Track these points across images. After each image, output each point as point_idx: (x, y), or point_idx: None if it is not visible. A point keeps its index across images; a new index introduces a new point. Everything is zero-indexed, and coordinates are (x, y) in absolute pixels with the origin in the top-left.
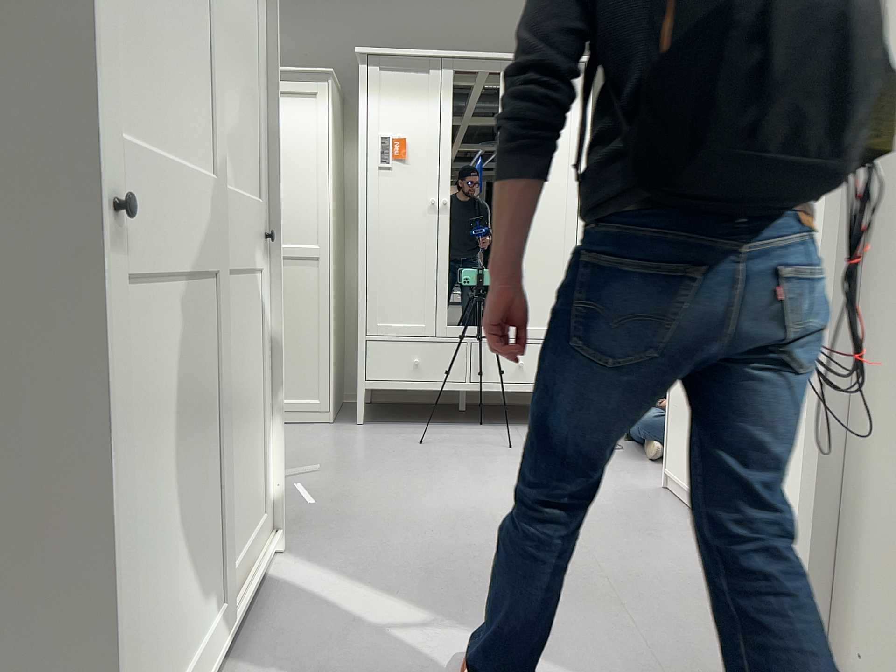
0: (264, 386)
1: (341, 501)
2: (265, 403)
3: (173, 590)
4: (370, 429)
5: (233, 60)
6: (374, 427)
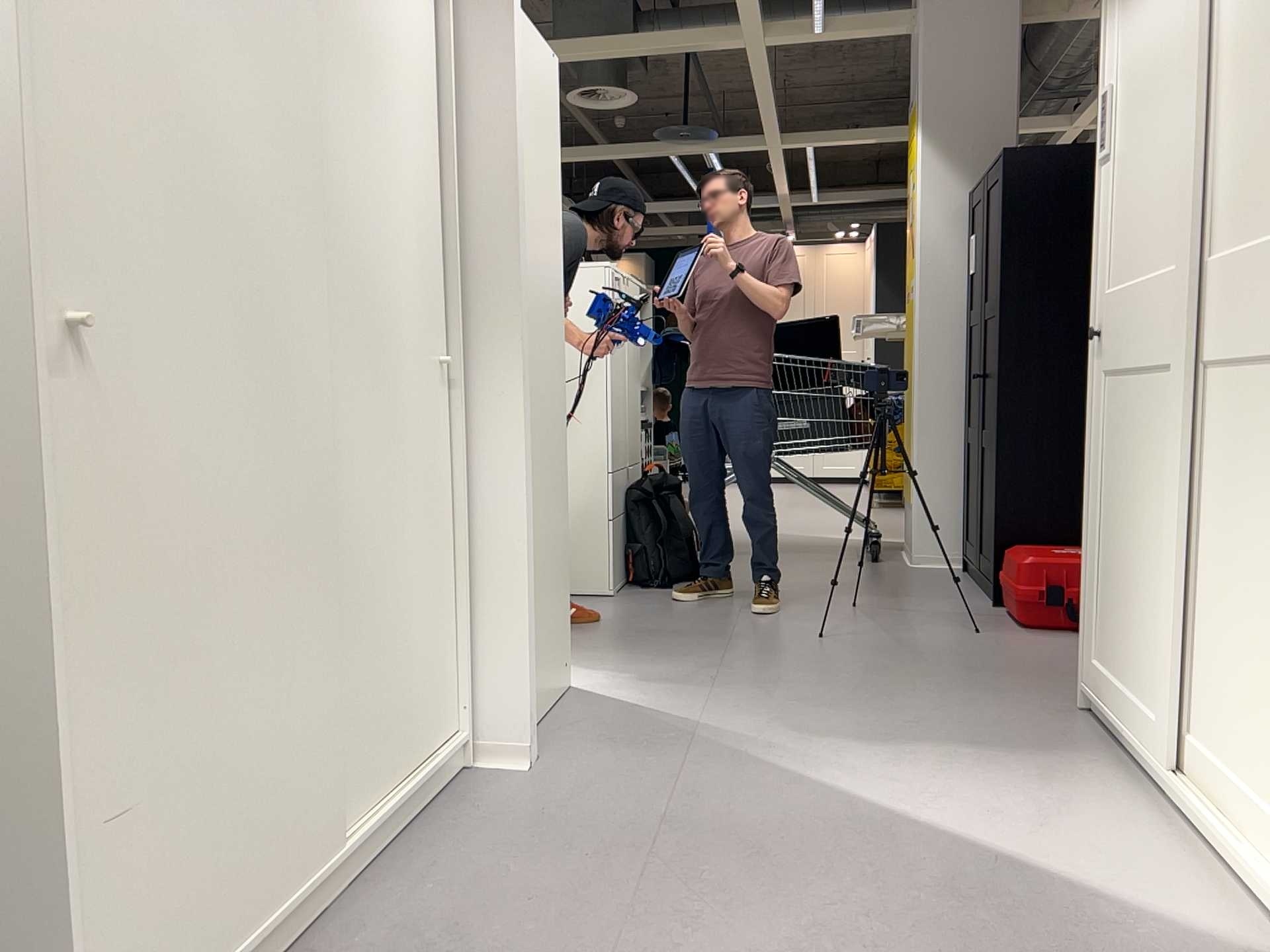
0: None
1: None
2: None
3: (1116, 601)
4: None
5: (1267, 43)
6: None
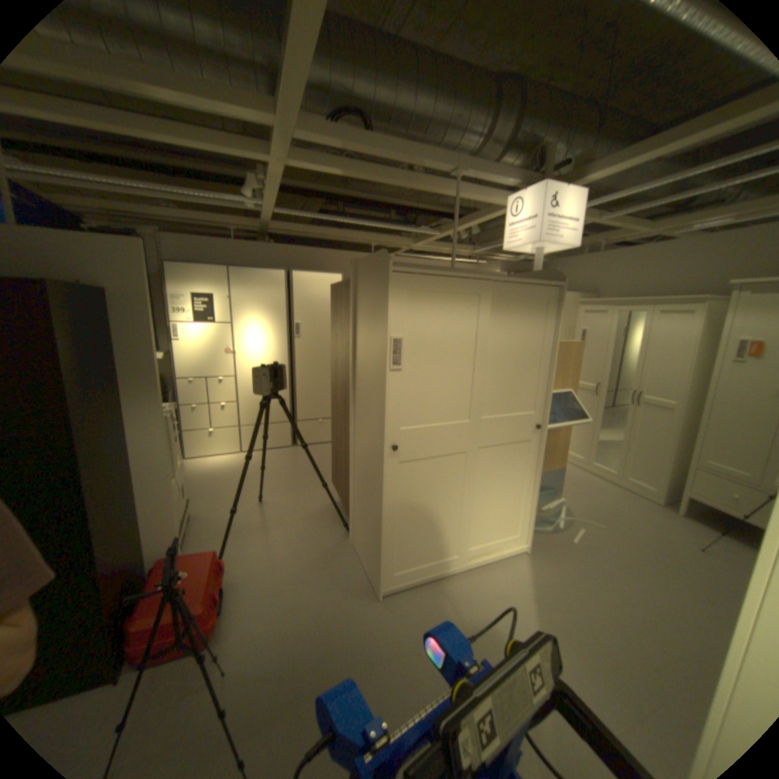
0: (530, 485)
1: (594, 550)
2: (529, 492)
3: (426, 539)
4: (685, 523)
5: (514, 365)
6: (691, 523)
